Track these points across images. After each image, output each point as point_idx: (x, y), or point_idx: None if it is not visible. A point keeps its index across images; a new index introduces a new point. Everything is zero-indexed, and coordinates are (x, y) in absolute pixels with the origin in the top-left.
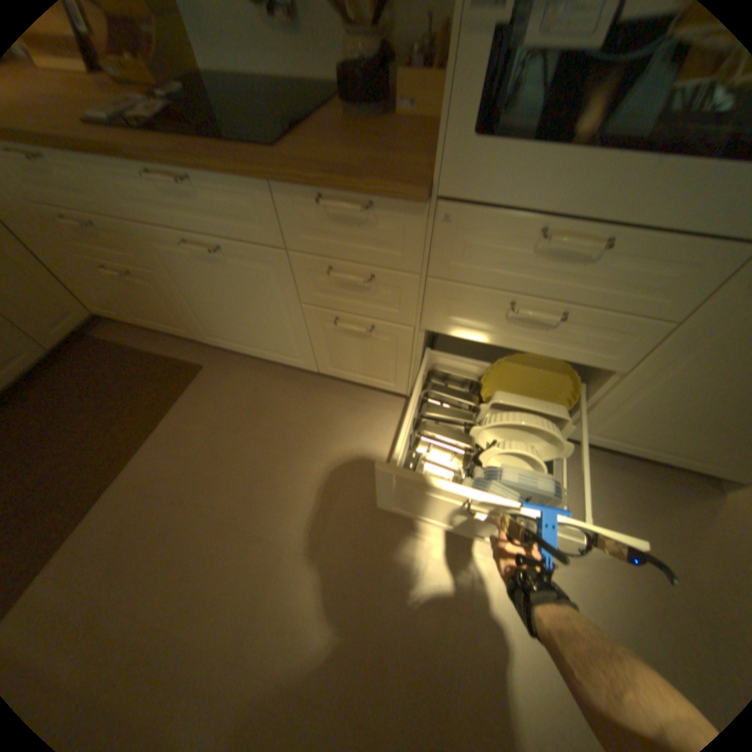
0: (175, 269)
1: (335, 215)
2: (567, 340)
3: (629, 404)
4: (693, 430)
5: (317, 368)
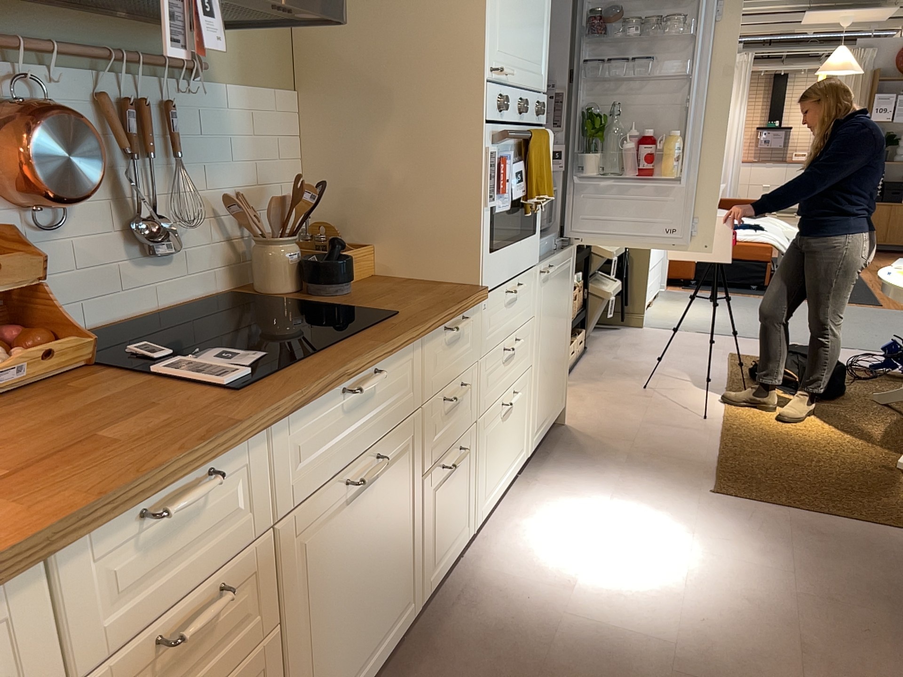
0: (315, 574)
1: (451, 341)
2: (518, 360)
3: (537, 387)
4: (550, 383)
5: (421, 599)
